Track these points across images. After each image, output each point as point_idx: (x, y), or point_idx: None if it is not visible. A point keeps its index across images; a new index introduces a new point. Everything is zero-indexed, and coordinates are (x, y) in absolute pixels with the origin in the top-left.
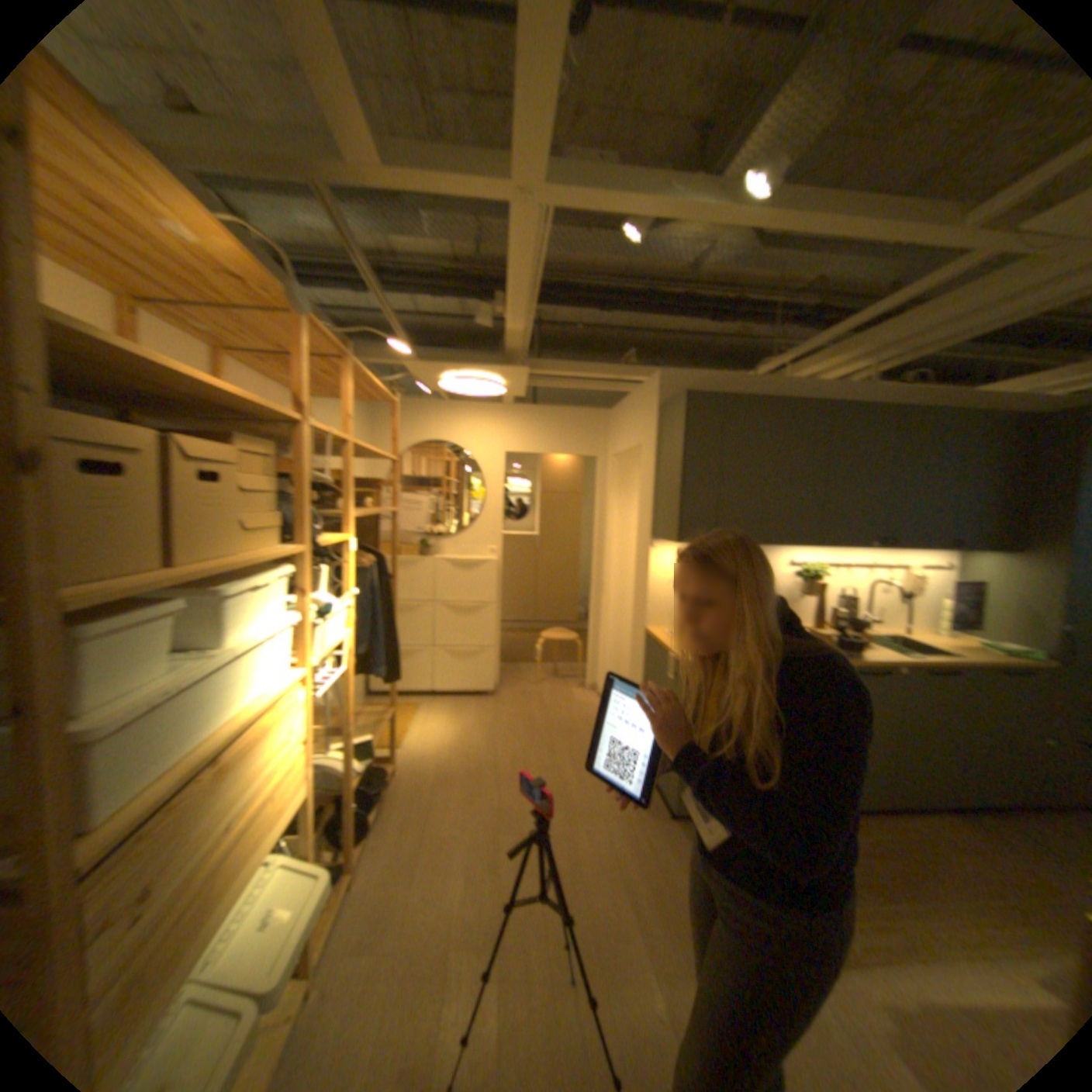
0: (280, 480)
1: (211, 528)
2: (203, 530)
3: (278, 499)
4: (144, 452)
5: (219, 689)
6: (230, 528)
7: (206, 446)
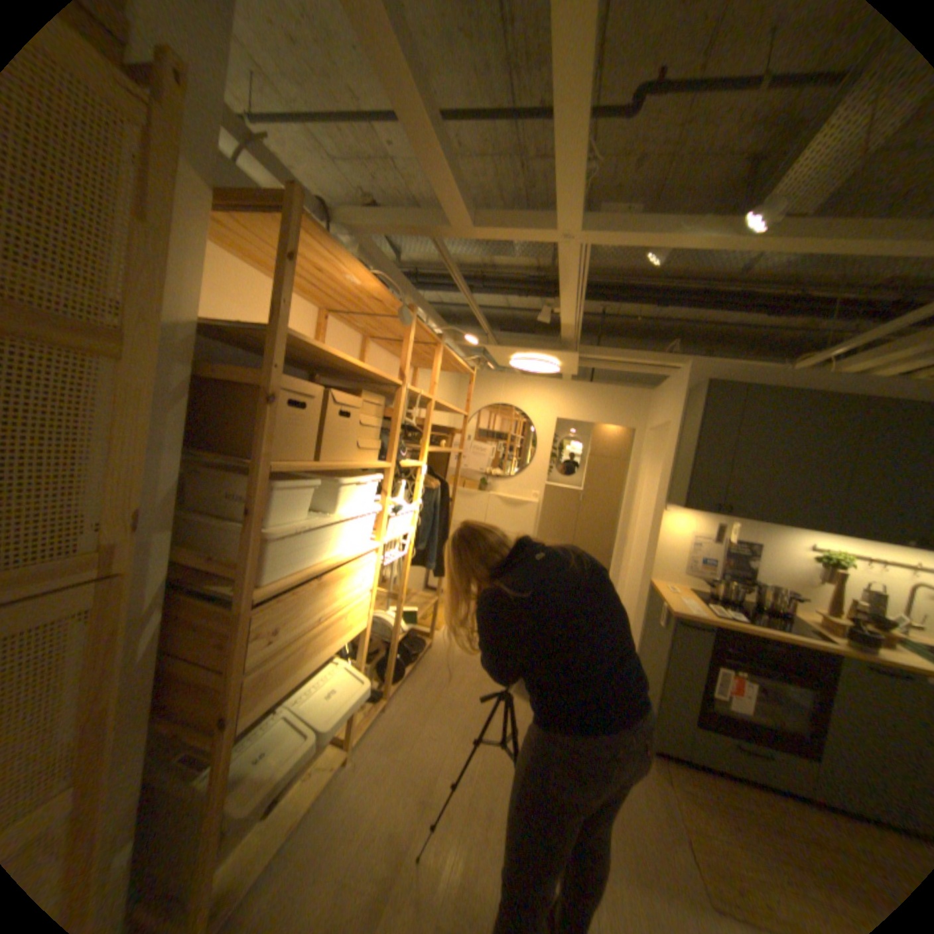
0: (384, 421)
1: (339, 443)
2: (335, 444)
3: (381, 432)
4: (314, 398)
5: (328, 537)
6: (349, 445)
7: (344, 397)
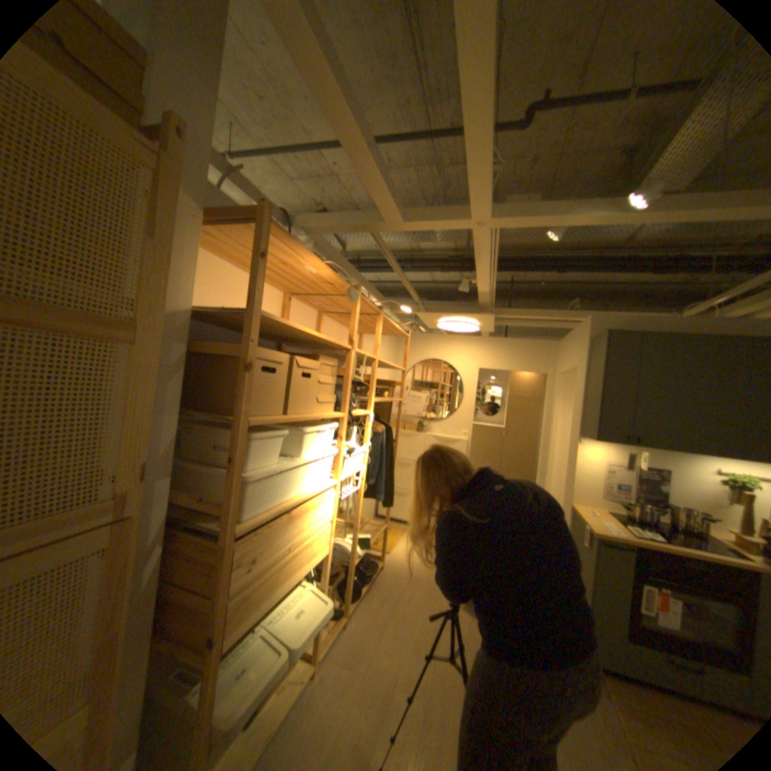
0: (337, 378)
1: (302, 399)
2: (299, 400)
3: (335, 388)
4: (282, 363)
5: (295, 477)
6: (310, 400)
7: (305, 361)
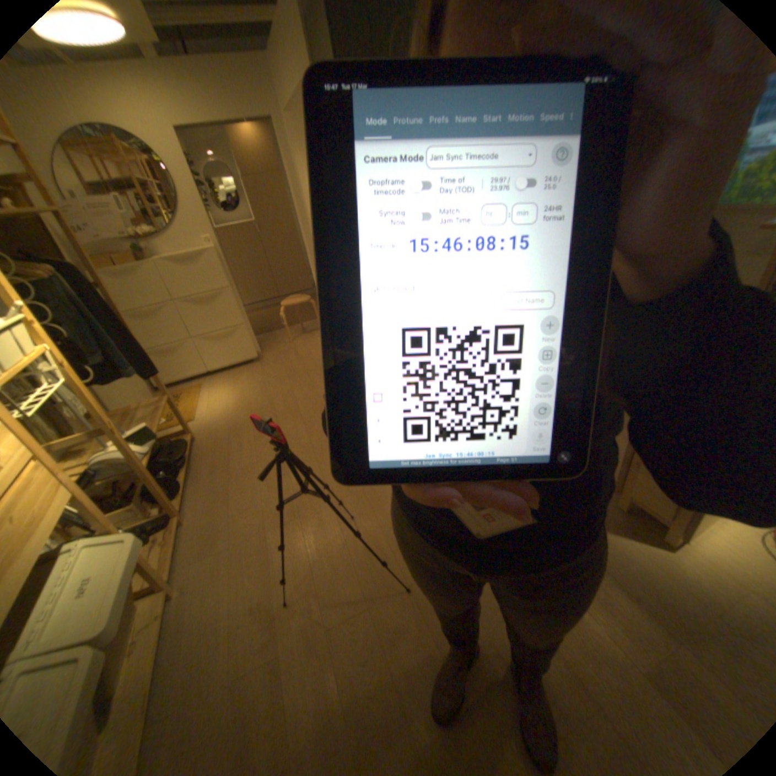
0: None
1: None
2: None
3: None
4: None
5: None
6: None
7: None
